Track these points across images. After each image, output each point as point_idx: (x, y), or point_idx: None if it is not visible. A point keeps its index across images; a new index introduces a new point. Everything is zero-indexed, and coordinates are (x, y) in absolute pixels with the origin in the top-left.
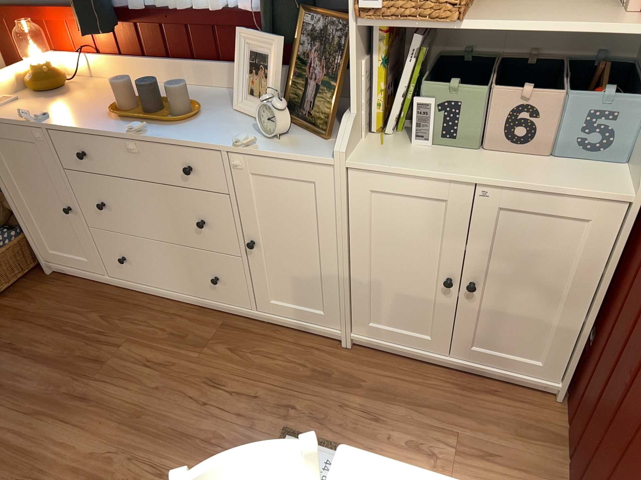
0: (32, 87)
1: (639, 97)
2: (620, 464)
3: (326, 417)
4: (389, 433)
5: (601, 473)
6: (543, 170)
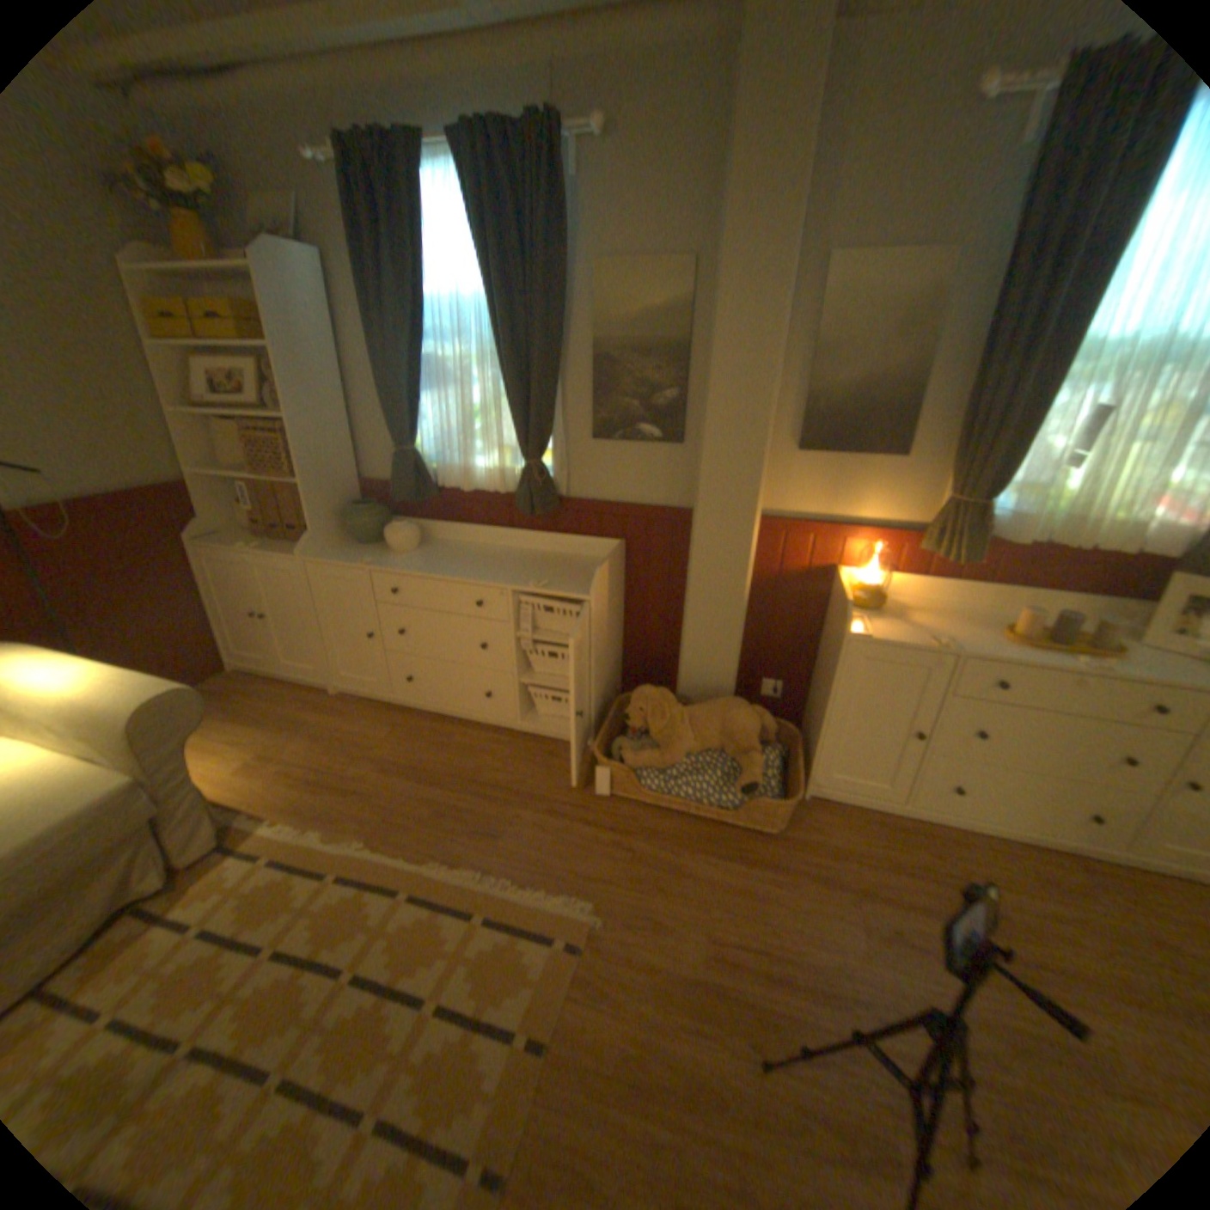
0: (861, 602)
1: None
2: None
3: None
4: None
5: None
6: None
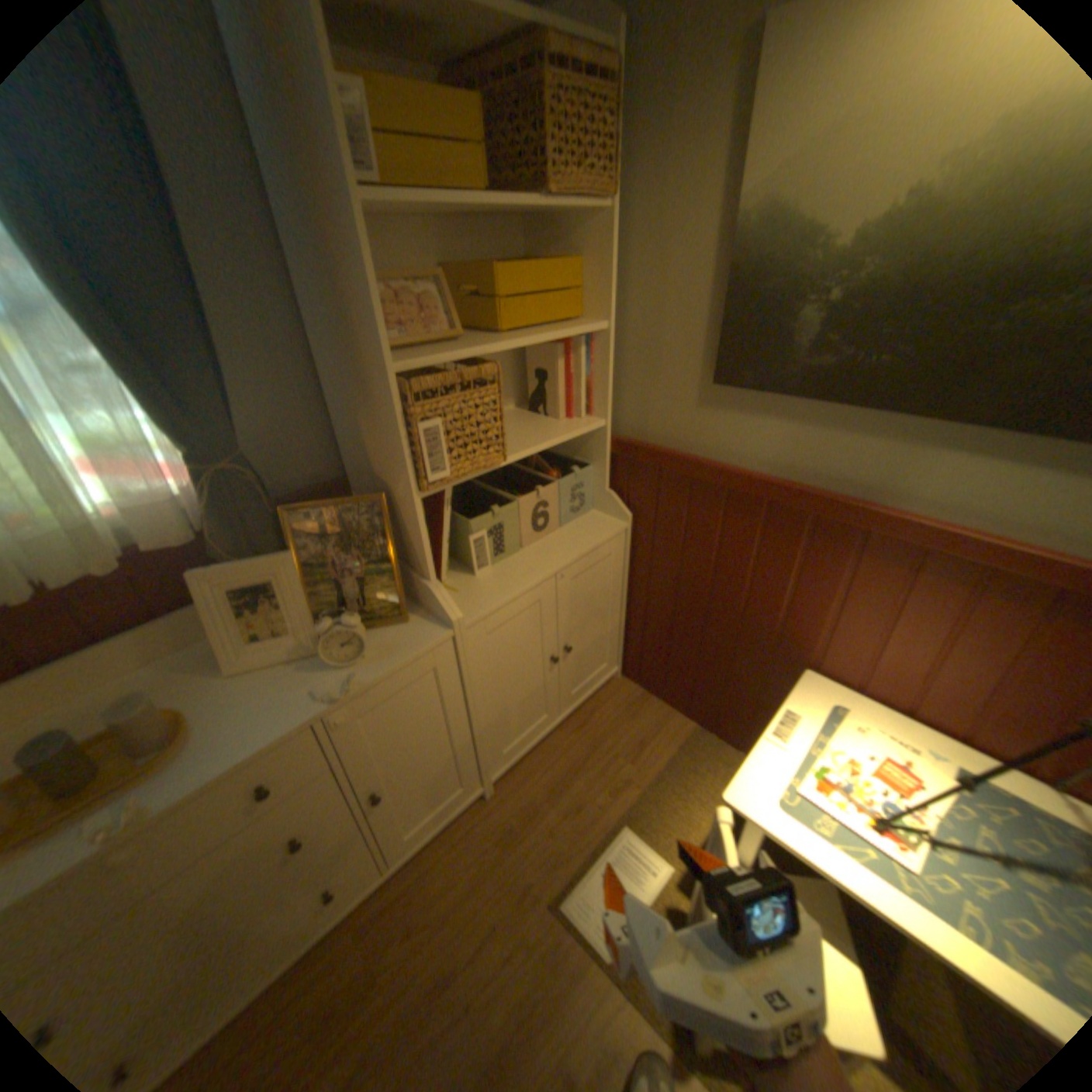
0: None
1: (585, 465)
2: (741, 661)
3: (557, 858)
4: (598, 808)
5: (721, 679)
6: (571, 537)
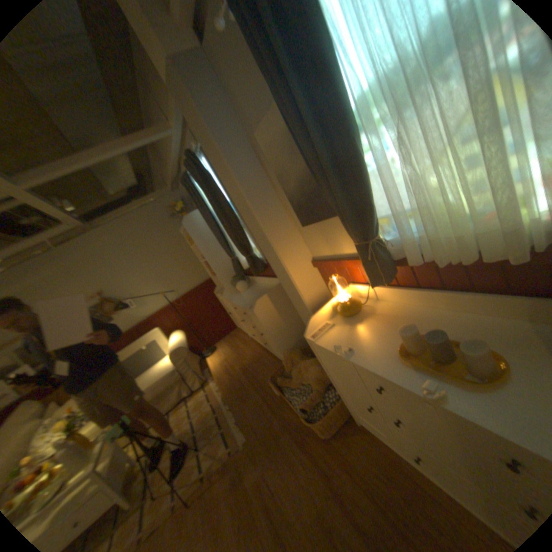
0: (337, 314)
1: None
2: None
3: None
4: None
5: None
6: None
